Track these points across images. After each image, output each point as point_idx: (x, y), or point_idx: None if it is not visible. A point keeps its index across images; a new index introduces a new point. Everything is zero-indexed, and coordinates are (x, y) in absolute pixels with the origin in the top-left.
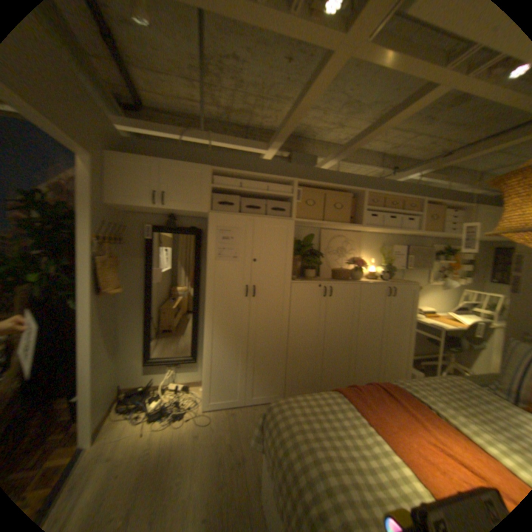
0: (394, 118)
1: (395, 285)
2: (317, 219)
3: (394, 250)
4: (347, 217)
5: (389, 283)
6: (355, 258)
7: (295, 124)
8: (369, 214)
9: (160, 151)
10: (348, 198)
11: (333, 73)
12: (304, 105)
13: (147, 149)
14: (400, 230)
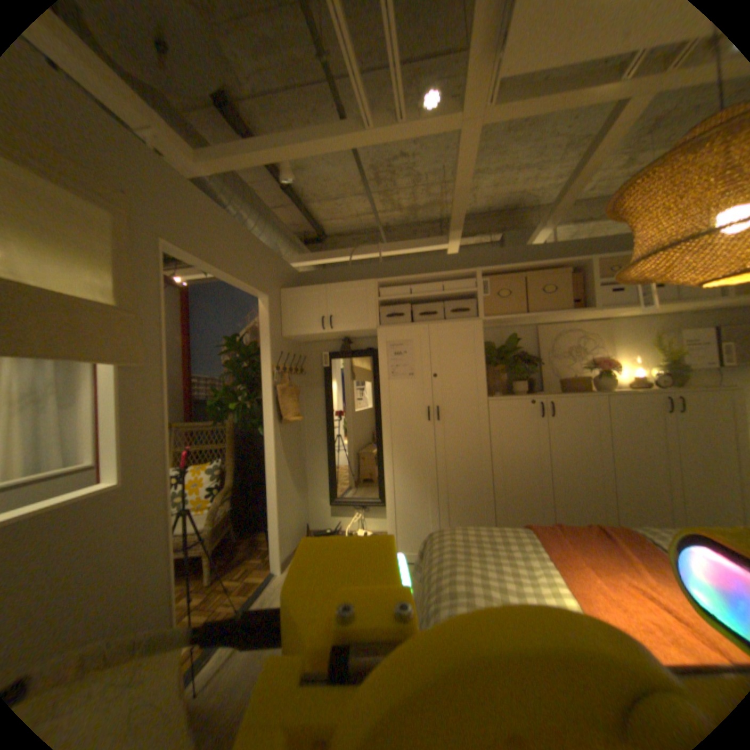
0: (594, 153)
1: (682, 393)
2: (524, 311)
3: (686, 337)
4: (577, 300)
5: (669, 390)
6: (606, 358)
7: (465, 204)
8: (614, 288)
9: (333, 274)
10: (571, 273)
11: (473, 144)
12: (460, 183)
13: (321, 276)
14: (678, 303)
